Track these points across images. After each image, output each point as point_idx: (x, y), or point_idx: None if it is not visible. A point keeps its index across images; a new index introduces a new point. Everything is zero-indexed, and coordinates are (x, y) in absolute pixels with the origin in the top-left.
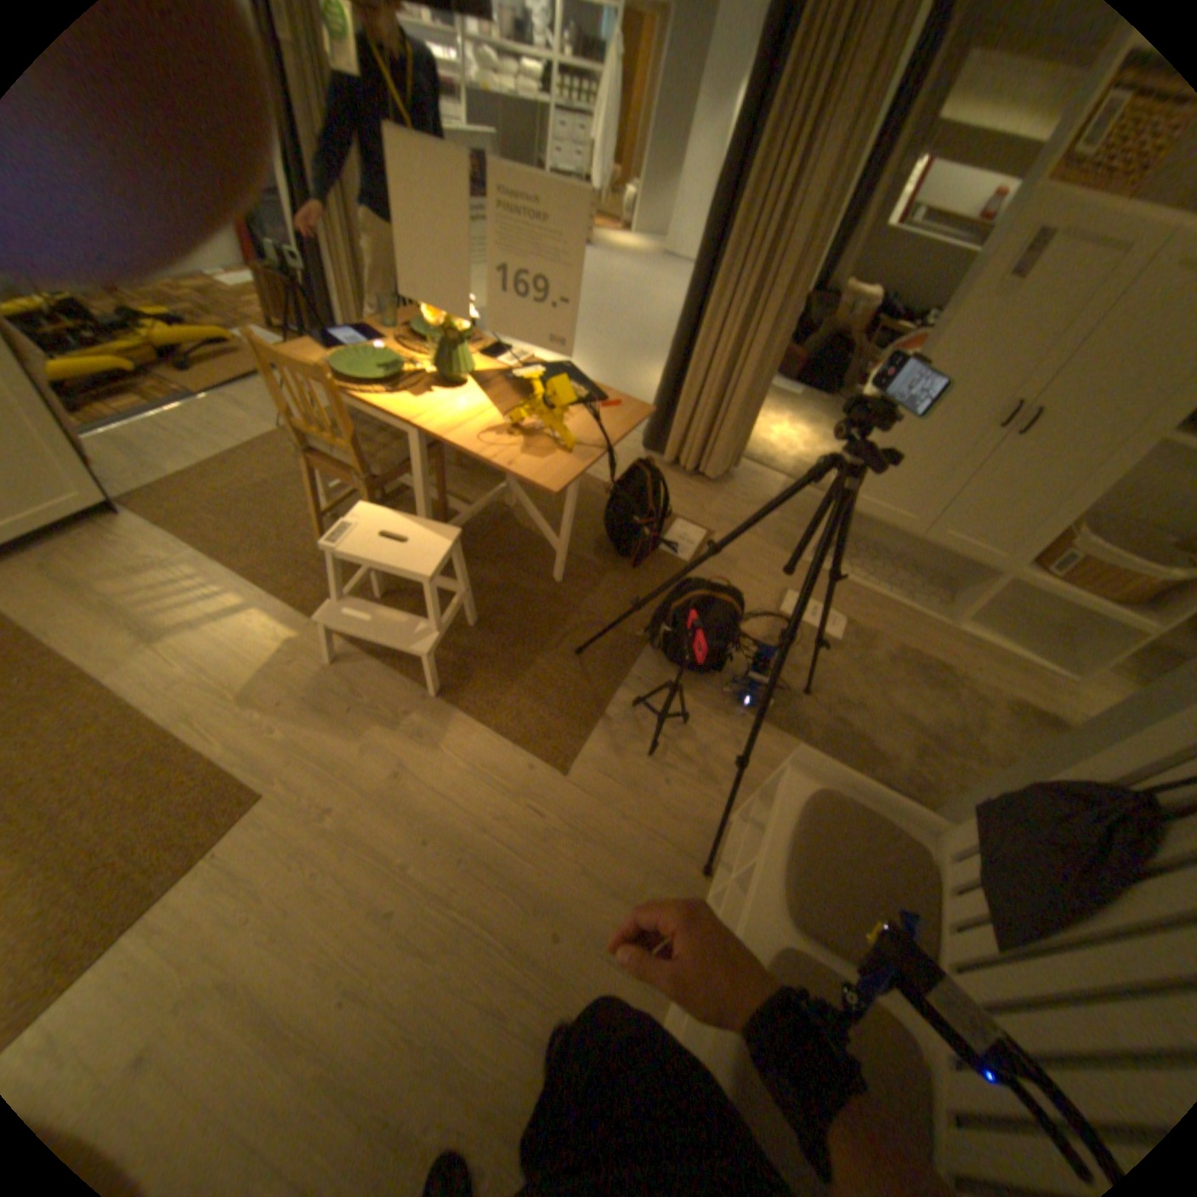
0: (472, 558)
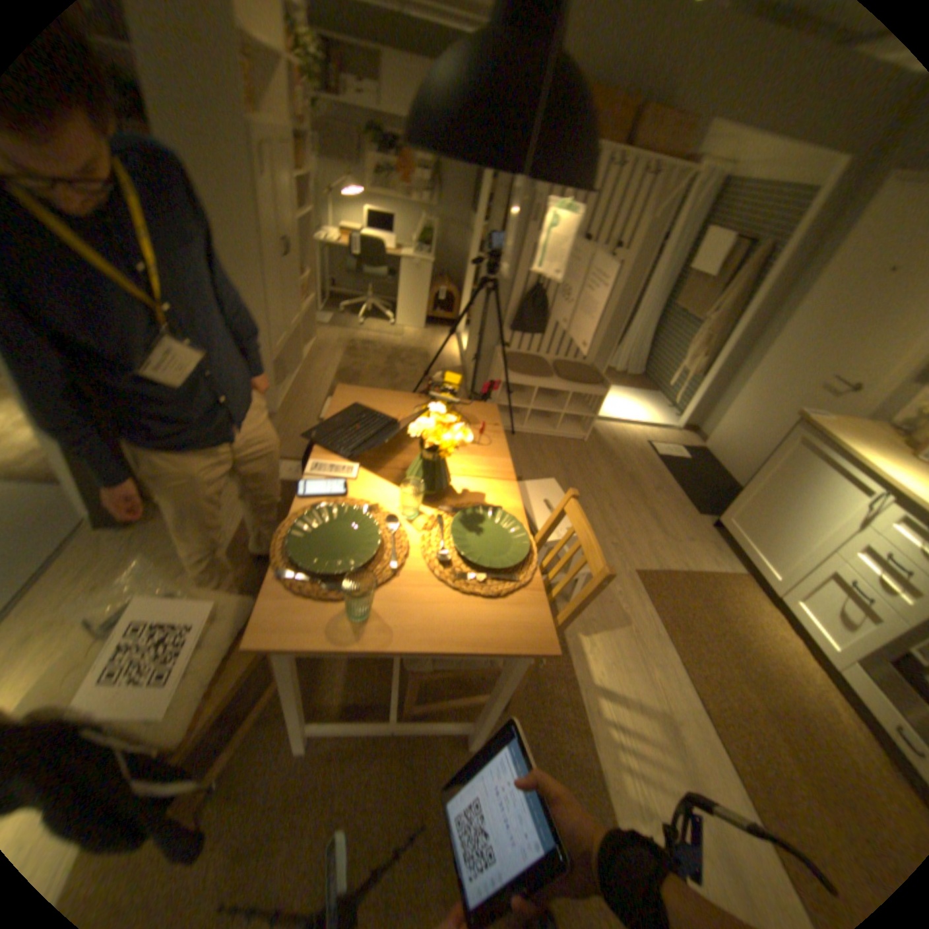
0: None
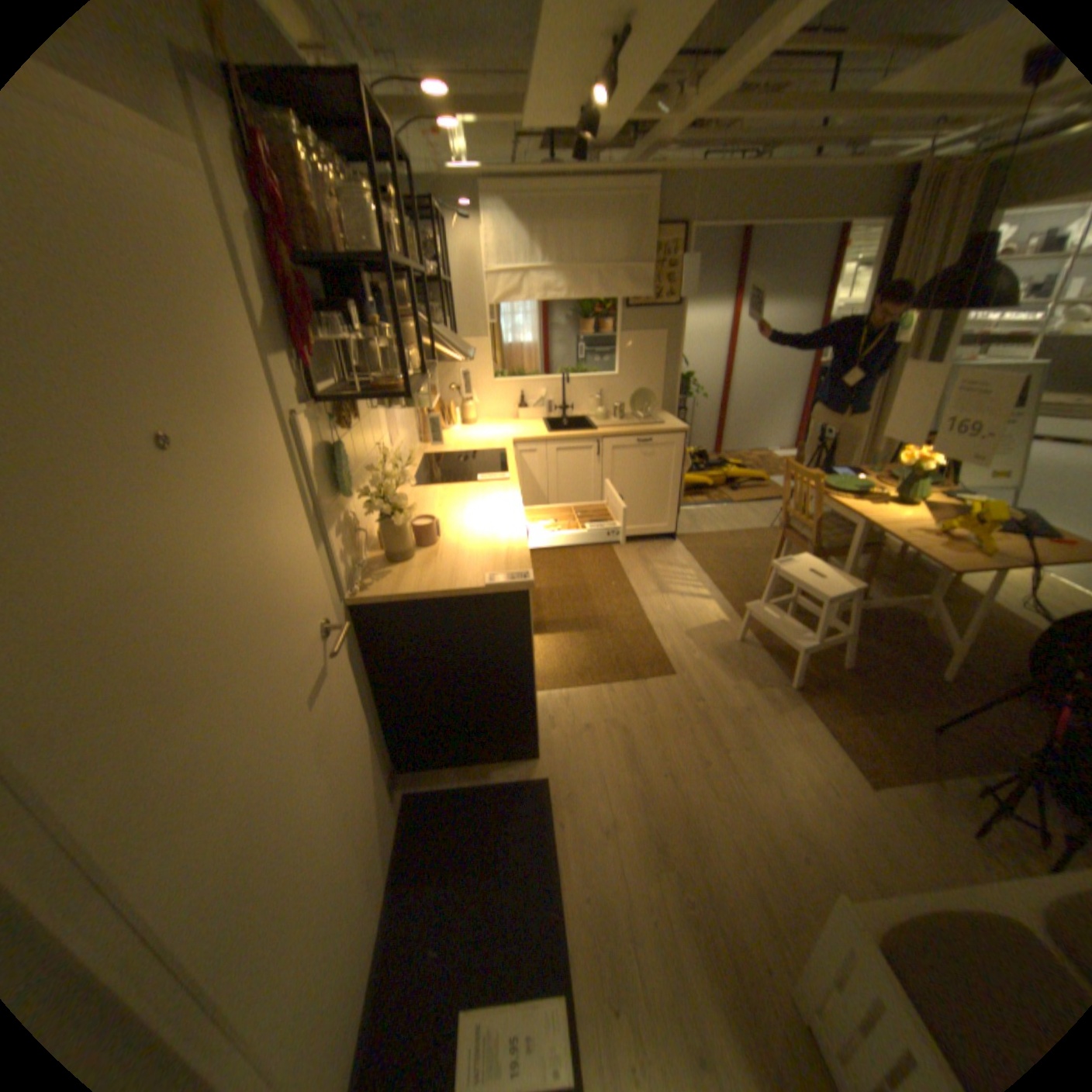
0: (870, 635)
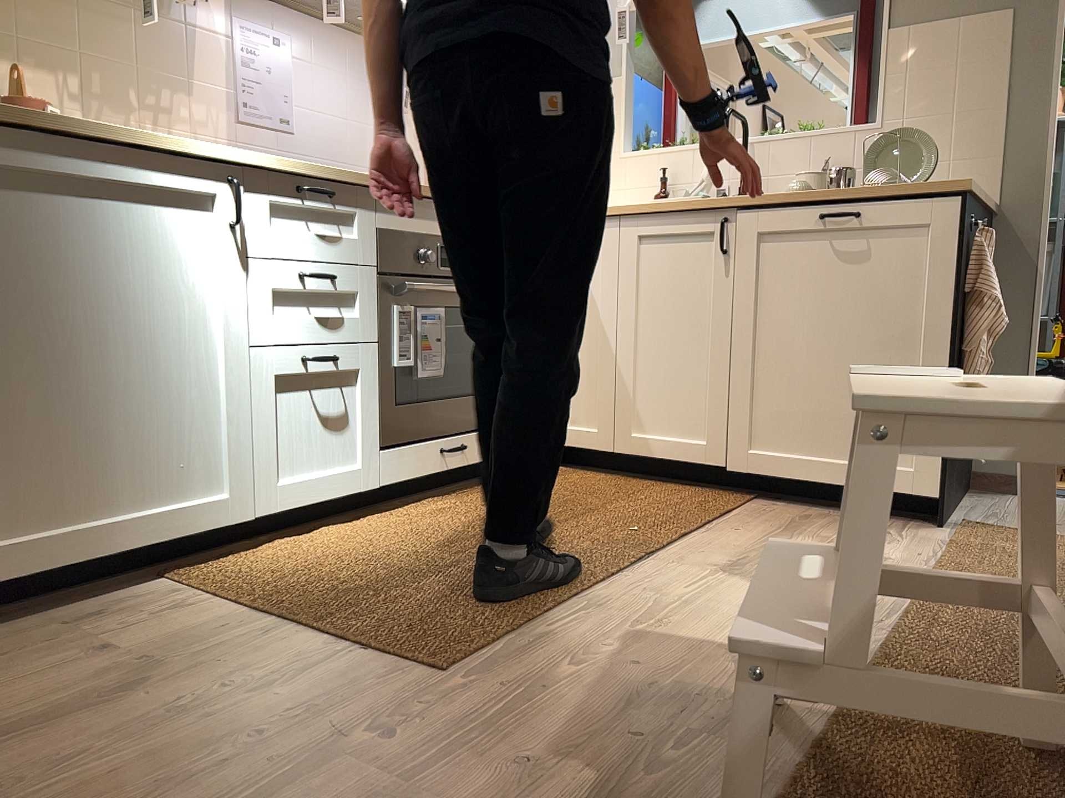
0: None
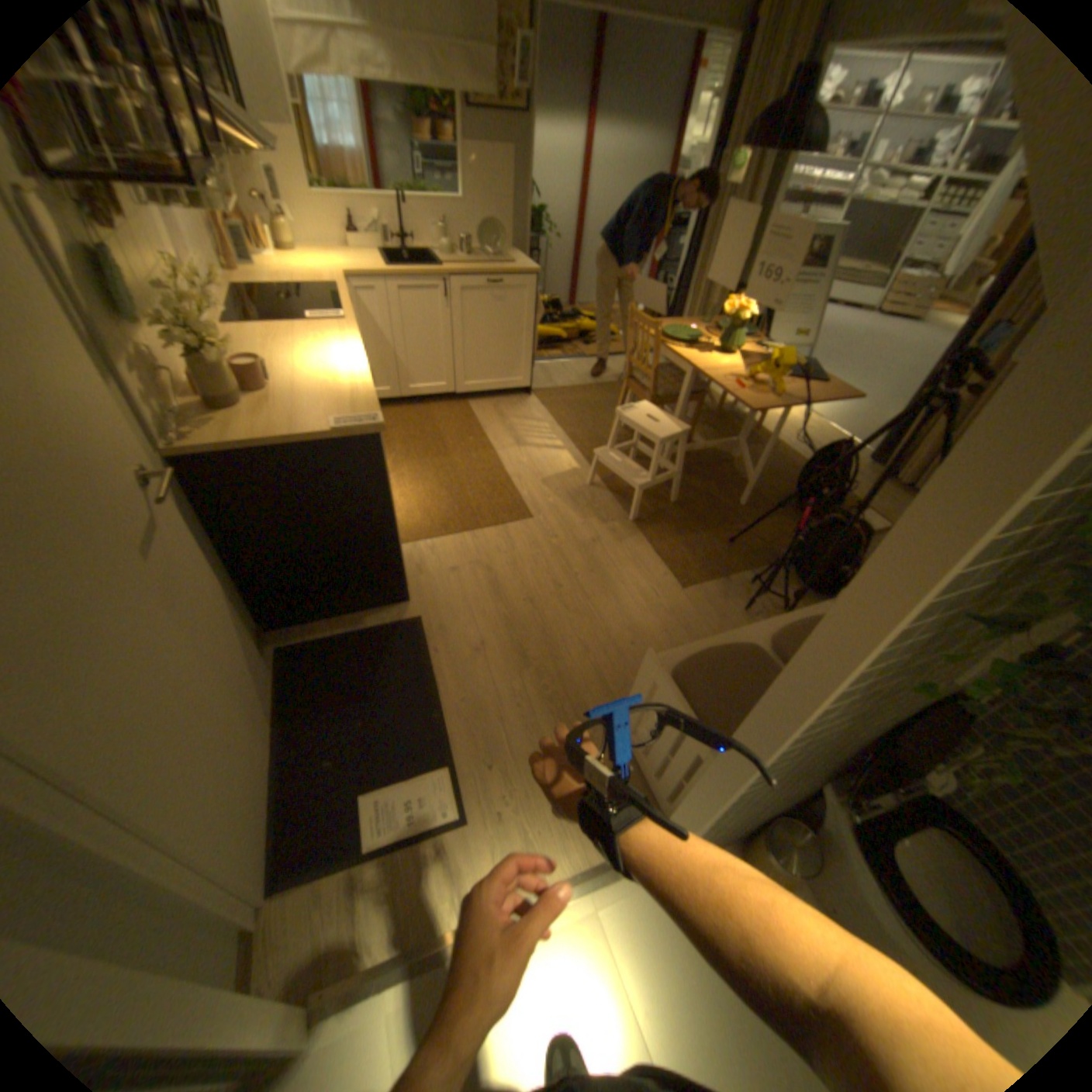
0: (691, 473)
